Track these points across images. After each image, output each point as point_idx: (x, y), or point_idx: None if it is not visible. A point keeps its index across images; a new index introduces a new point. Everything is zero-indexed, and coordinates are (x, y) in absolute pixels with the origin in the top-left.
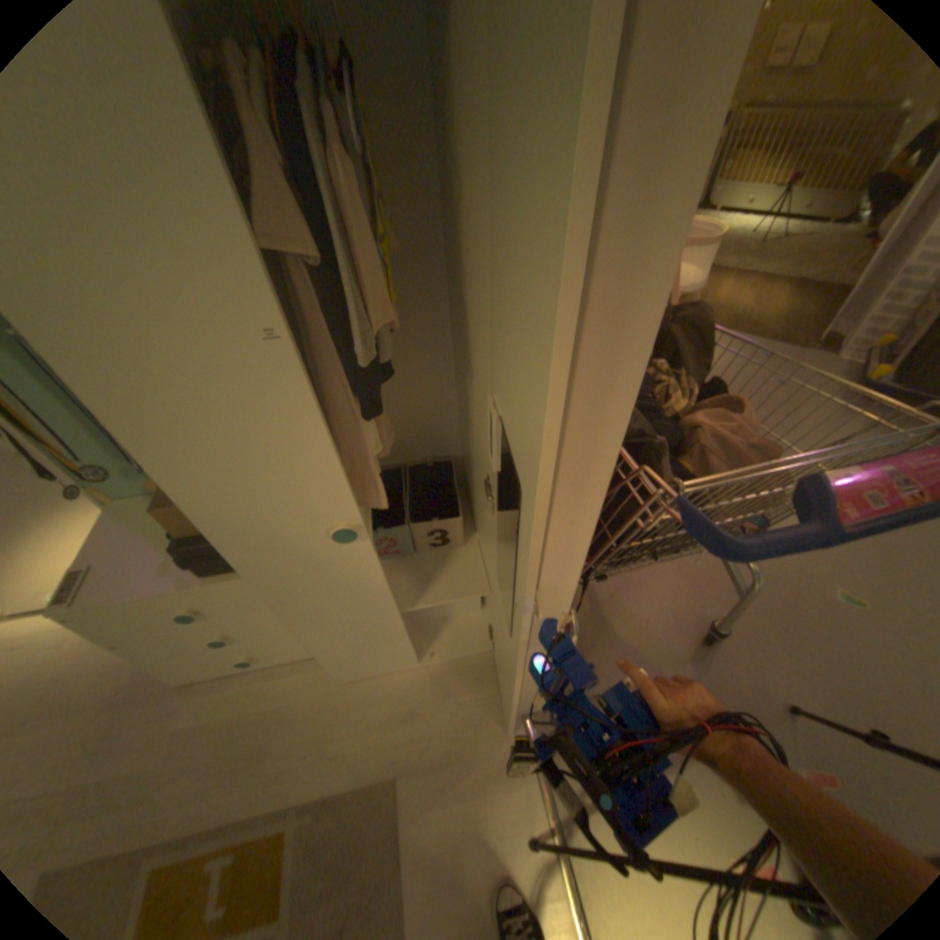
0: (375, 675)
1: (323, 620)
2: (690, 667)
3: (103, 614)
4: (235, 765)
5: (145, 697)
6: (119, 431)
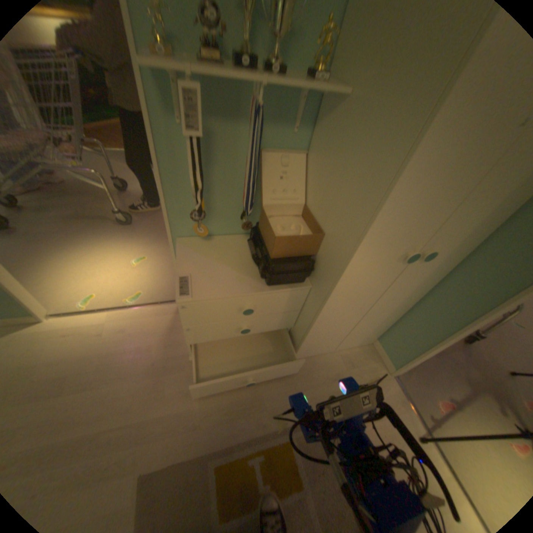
0: (312, 355)
1: (335, 314)
2: (462, 353)
3: (207, 303)
4: (245, 405)
5: (172, 366)
6: (410, 166)
